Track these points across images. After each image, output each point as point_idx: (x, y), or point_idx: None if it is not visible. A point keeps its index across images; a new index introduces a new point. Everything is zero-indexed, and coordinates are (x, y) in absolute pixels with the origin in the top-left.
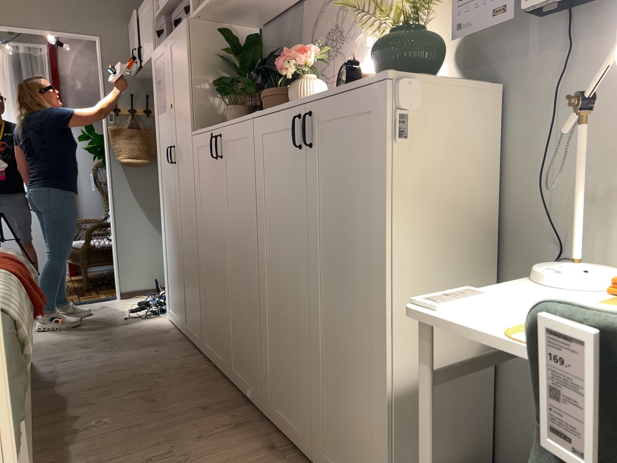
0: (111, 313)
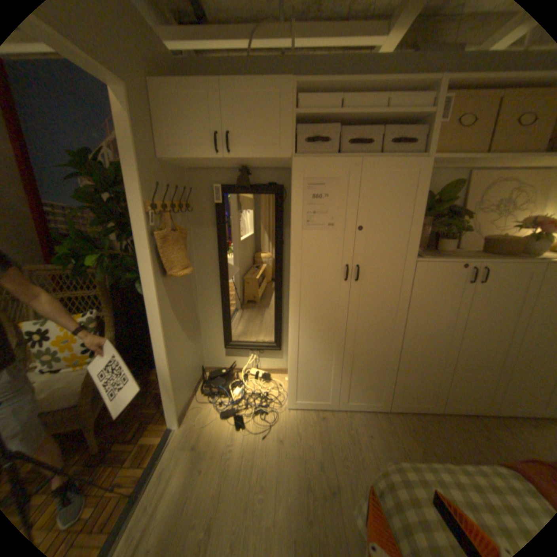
0: (226, 447)
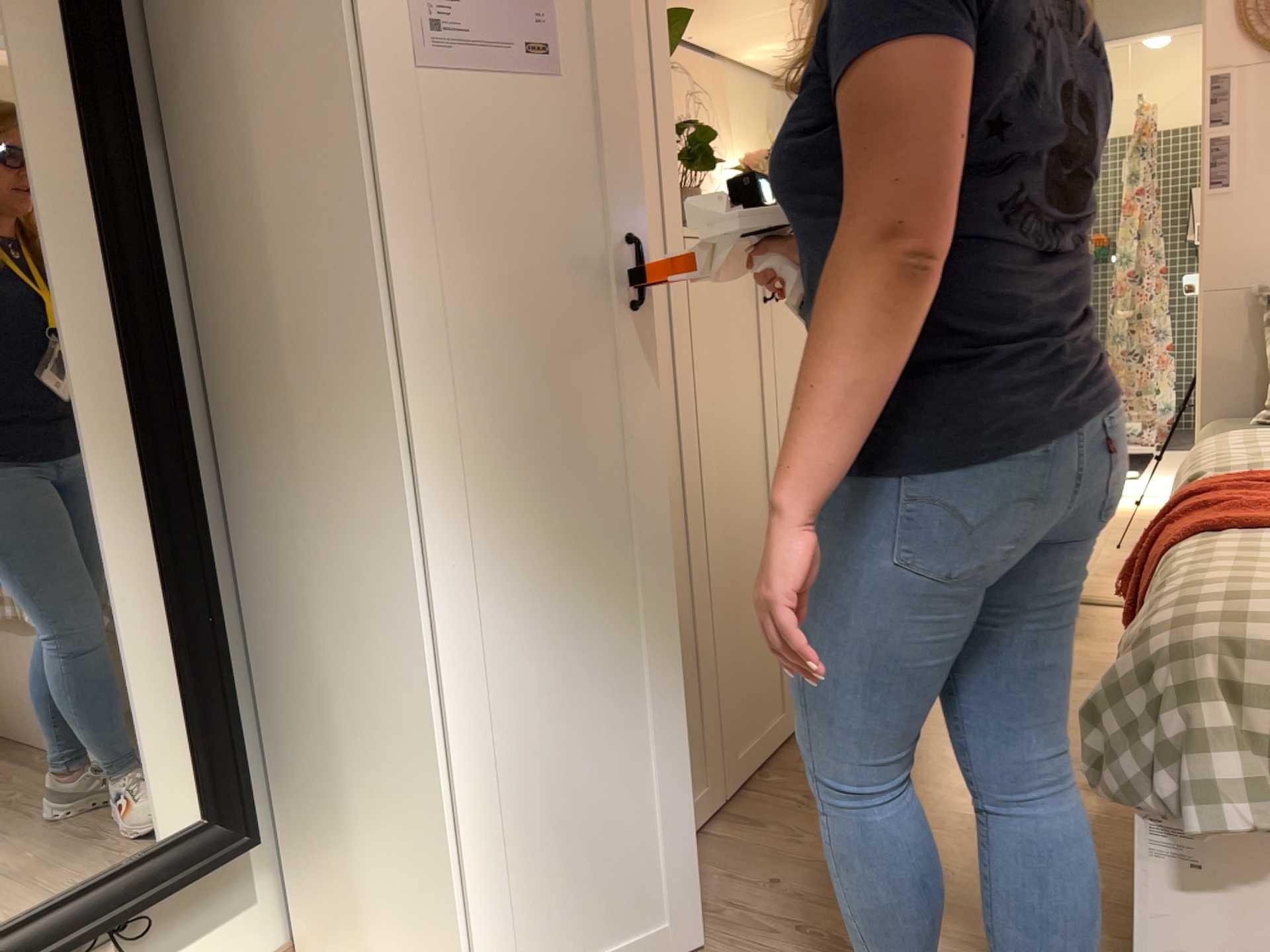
0: None
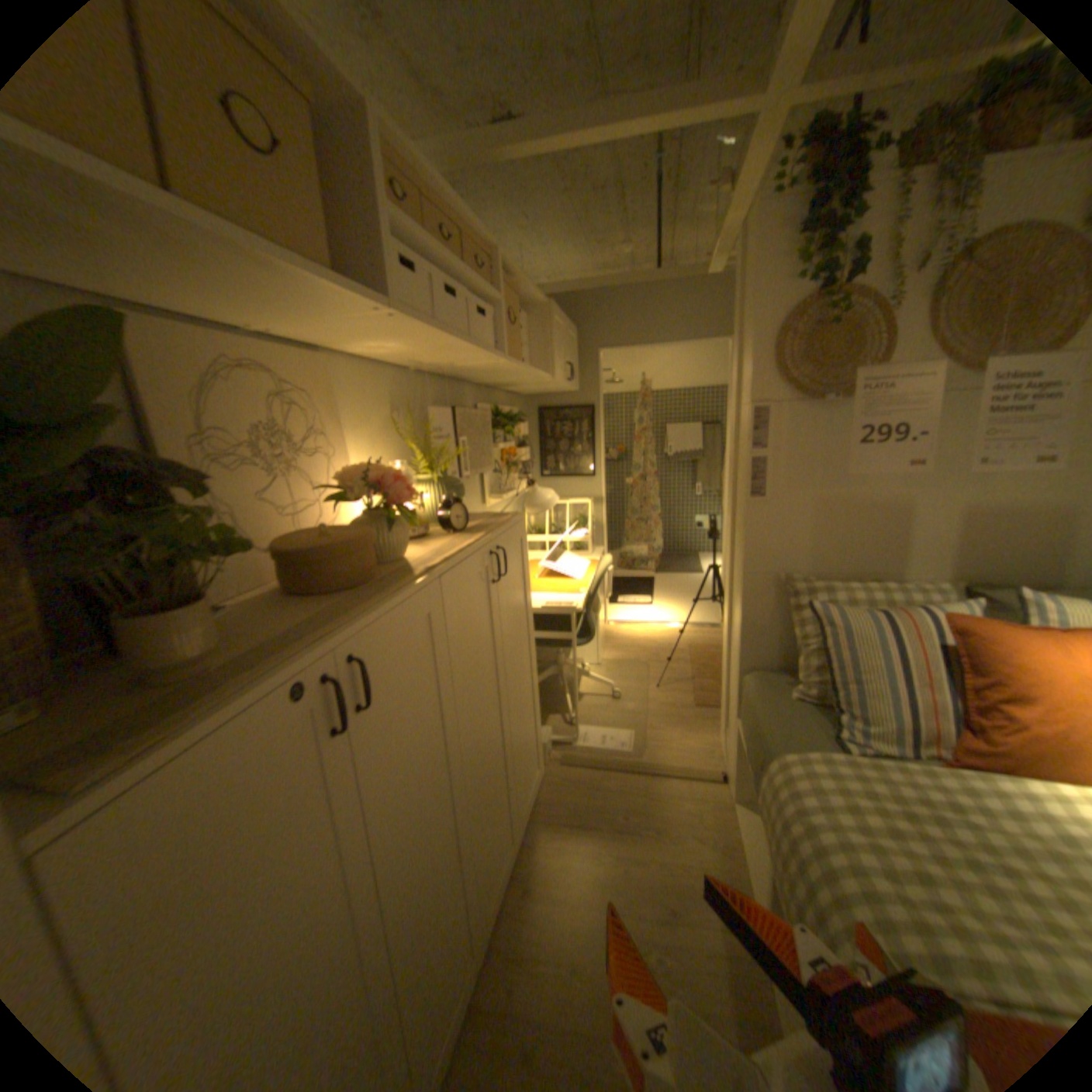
0: None
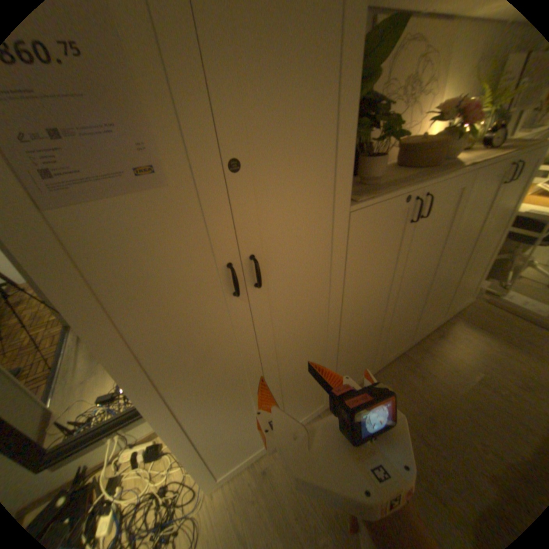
0: None
